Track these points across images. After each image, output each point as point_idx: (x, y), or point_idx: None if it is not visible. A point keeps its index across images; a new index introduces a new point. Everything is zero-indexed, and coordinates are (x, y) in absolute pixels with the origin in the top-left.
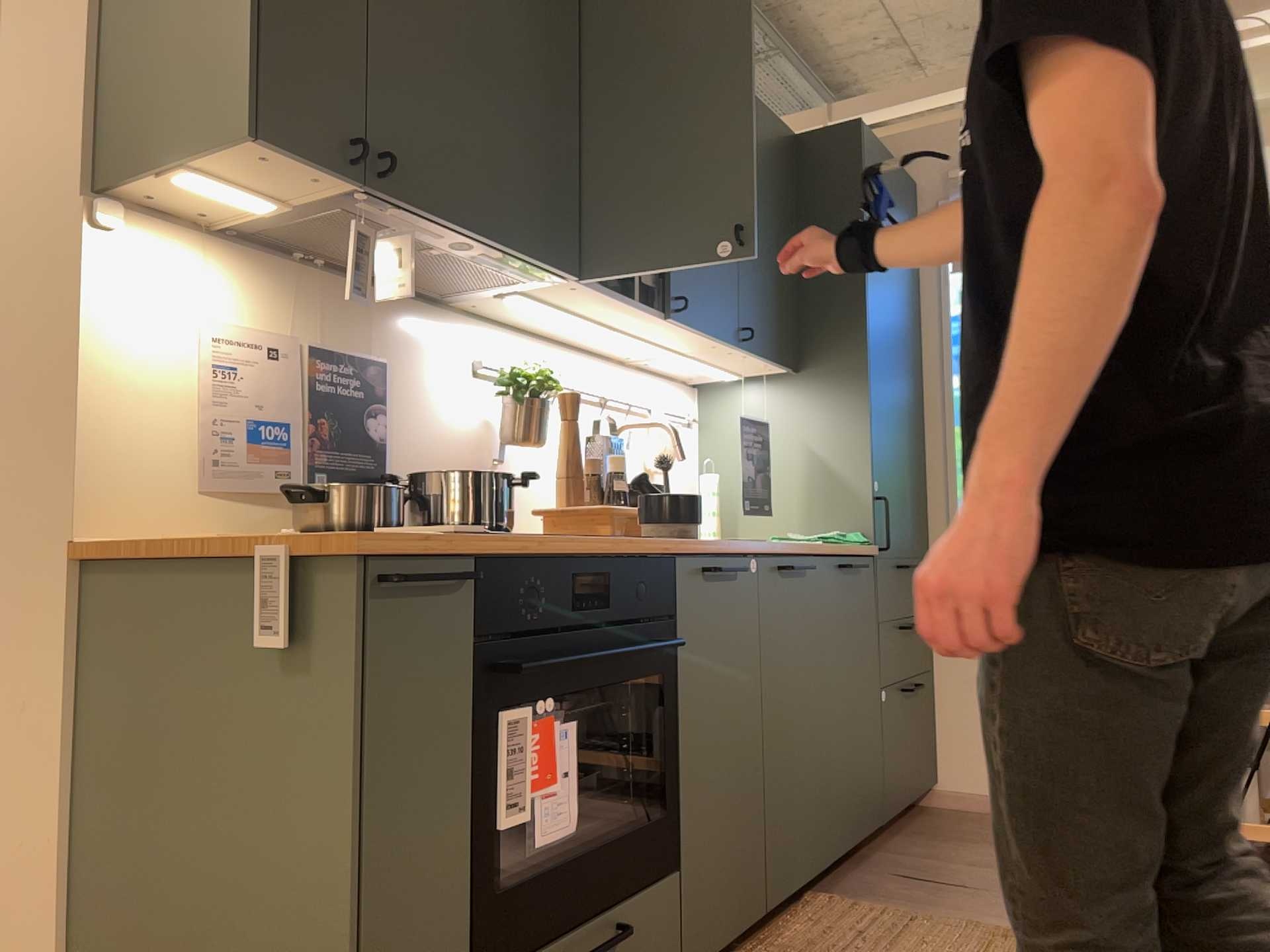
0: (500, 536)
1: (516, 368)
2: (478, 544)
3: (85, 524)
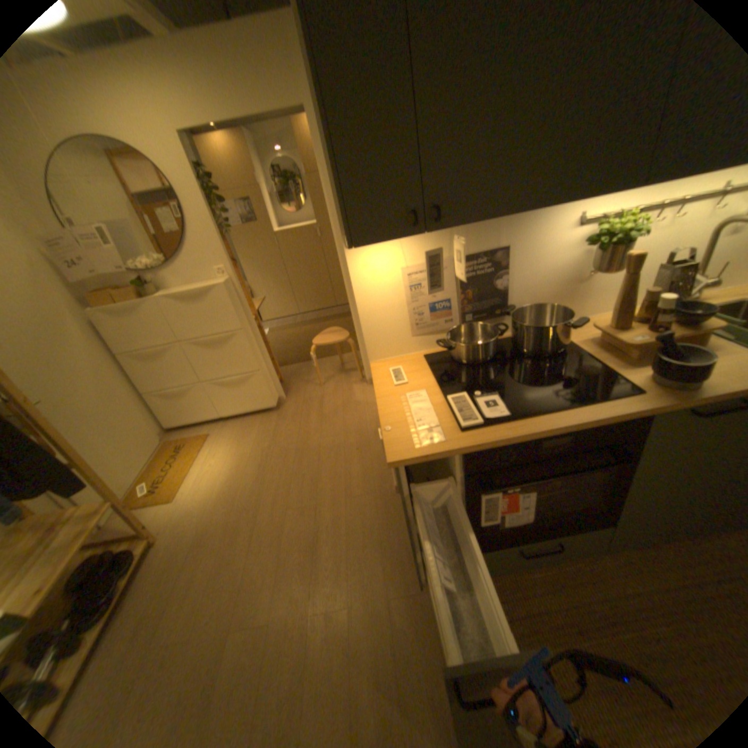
0: (492, 428)
1: (608, 221)
2: (462, 451)
3: (370, 357)
